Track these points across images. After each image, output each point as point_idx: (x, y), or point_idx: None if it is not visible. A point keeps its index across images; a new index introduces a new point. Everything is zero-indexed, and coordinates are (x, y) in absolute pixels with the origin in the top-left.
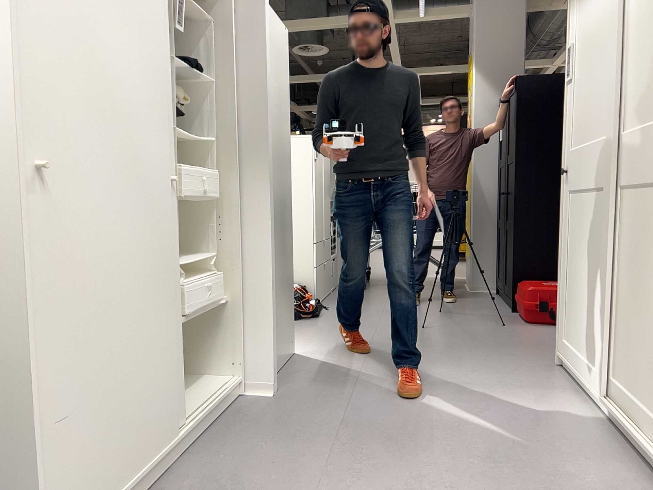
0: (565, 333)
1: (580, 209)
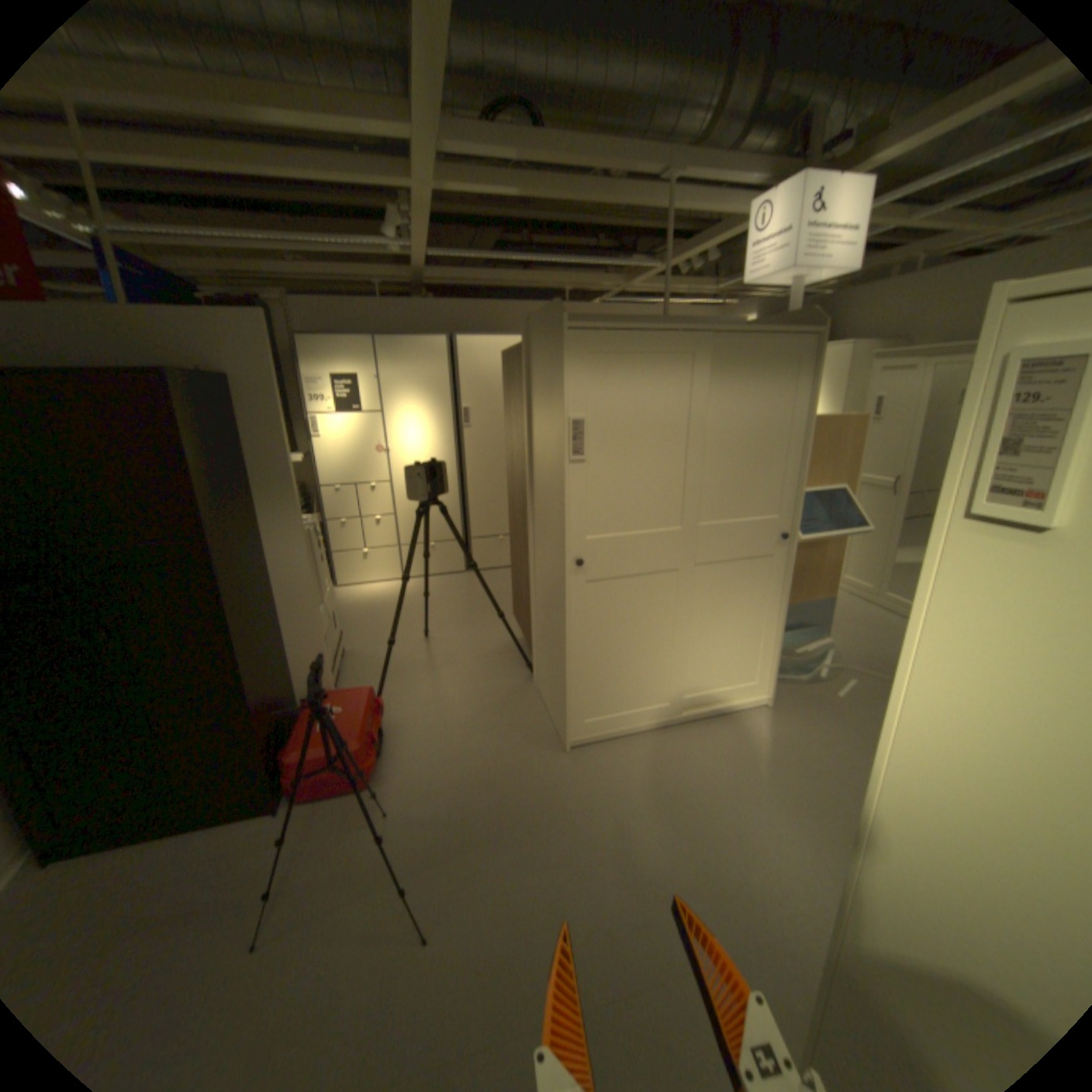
0: (594, 713)
1: (626, 593)
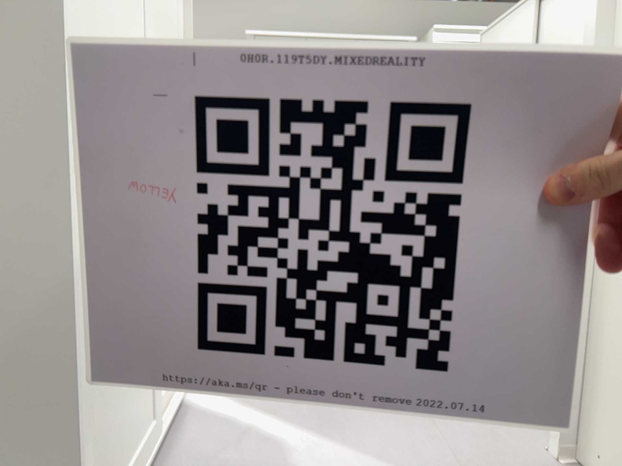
0: None
1: None
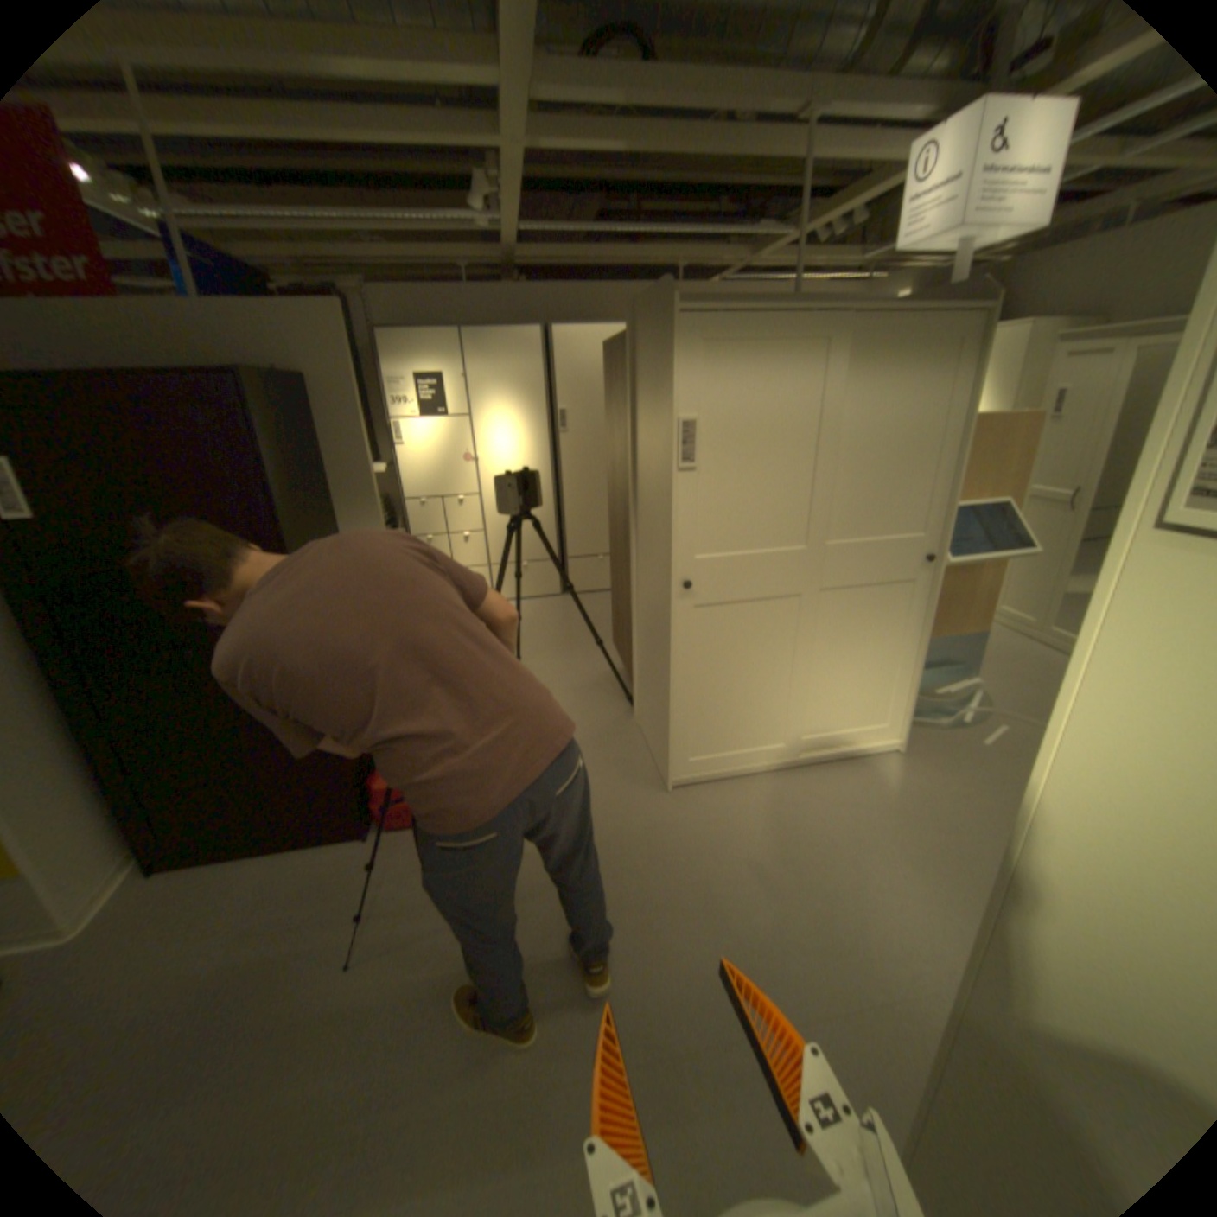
0: (699, 751)
1: (739, 621)
